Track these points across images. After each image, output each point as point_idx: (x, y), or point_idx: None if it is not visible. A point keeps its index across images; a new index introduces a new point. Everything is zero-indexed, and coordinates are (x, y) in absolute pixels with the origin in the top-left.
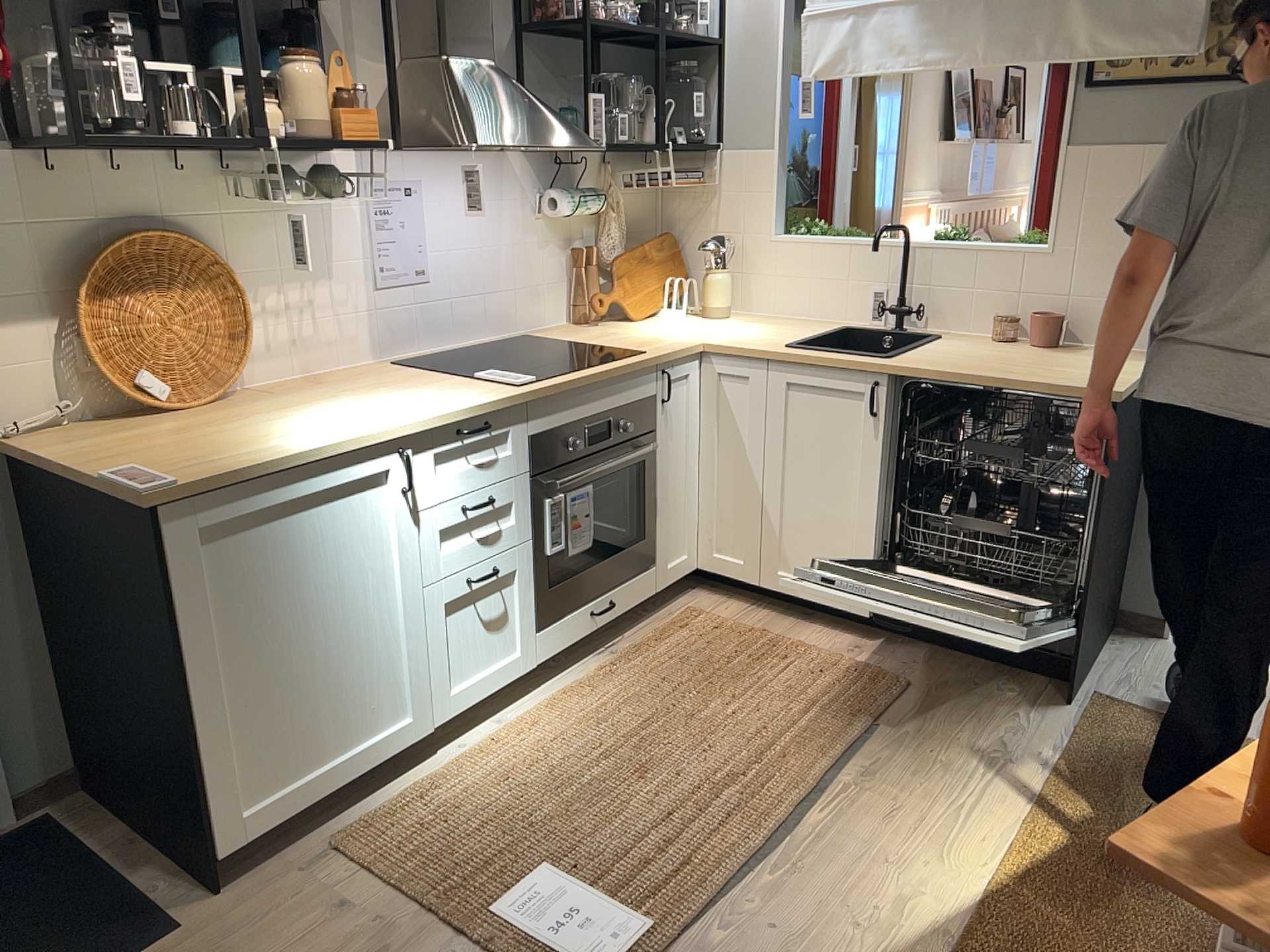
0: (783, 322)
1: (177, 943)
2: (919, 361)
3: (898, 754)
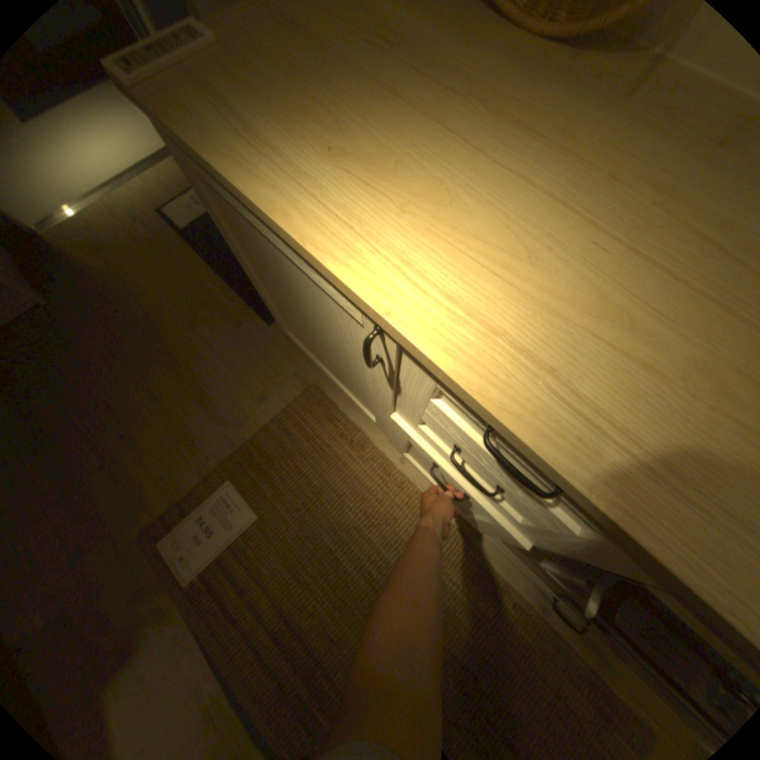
0: None
1: (258, 326)
2: None
3: None
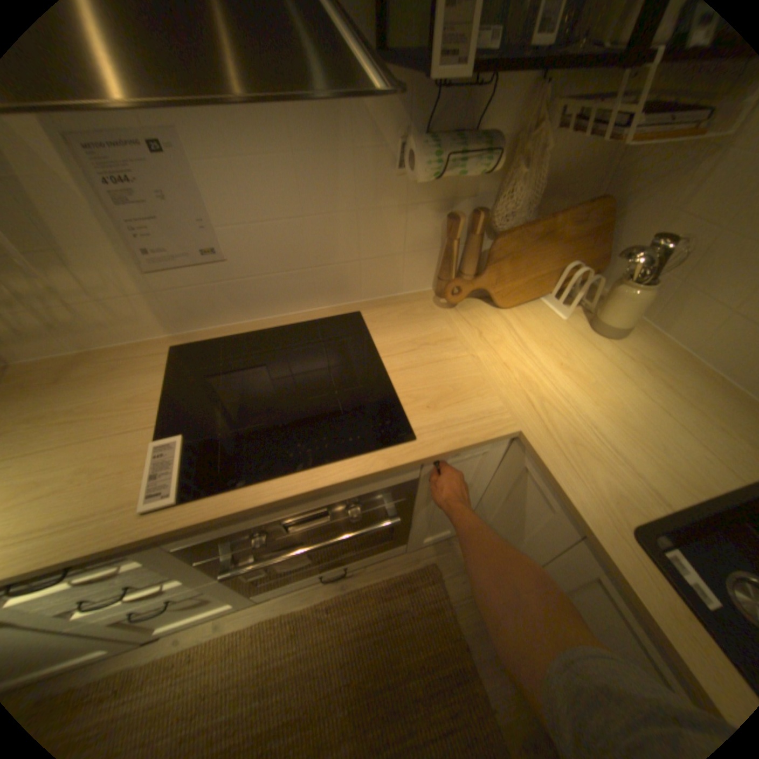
0: (689, 386)
1: None
2: None
3: None
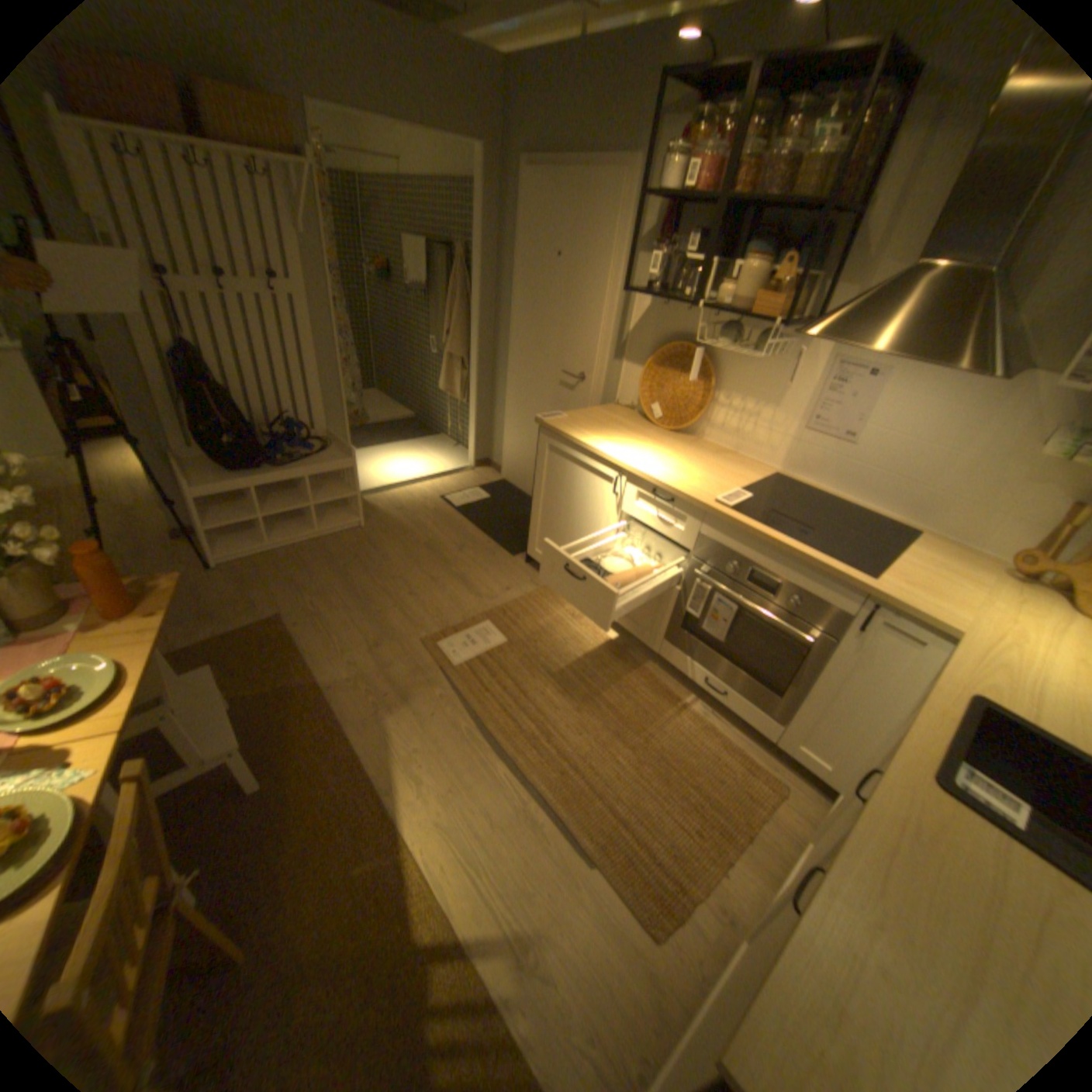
0: None
1: (507, 556)
2: (929, 817)
3: (553, 861)
